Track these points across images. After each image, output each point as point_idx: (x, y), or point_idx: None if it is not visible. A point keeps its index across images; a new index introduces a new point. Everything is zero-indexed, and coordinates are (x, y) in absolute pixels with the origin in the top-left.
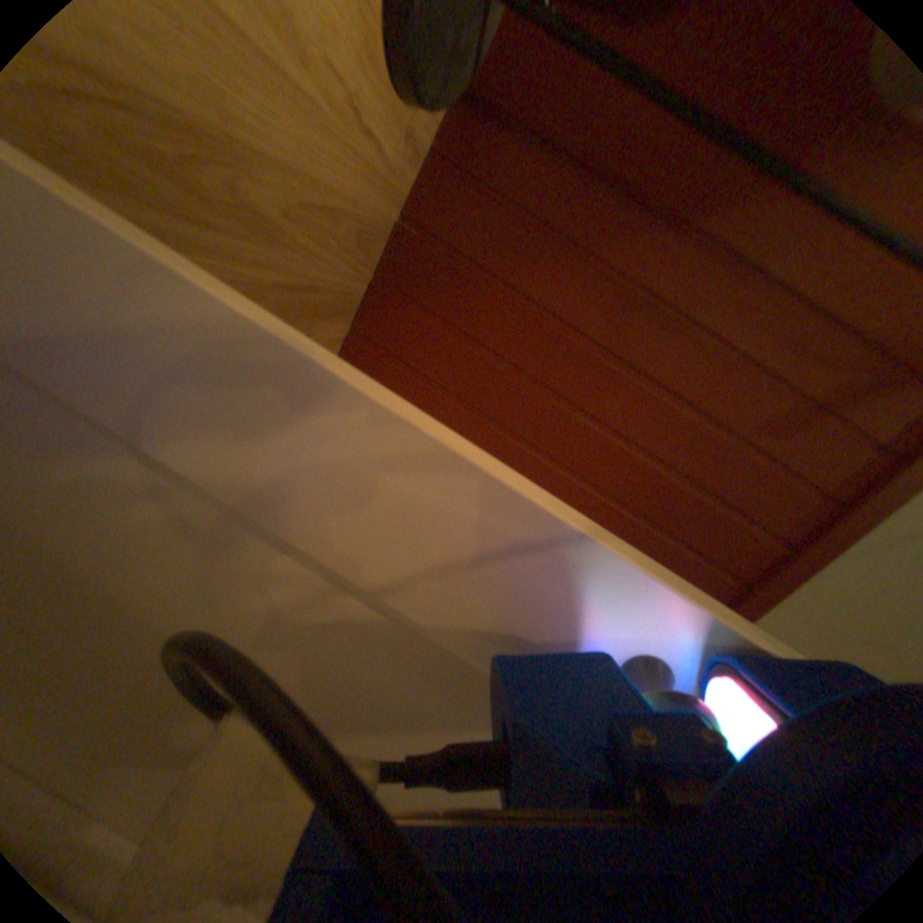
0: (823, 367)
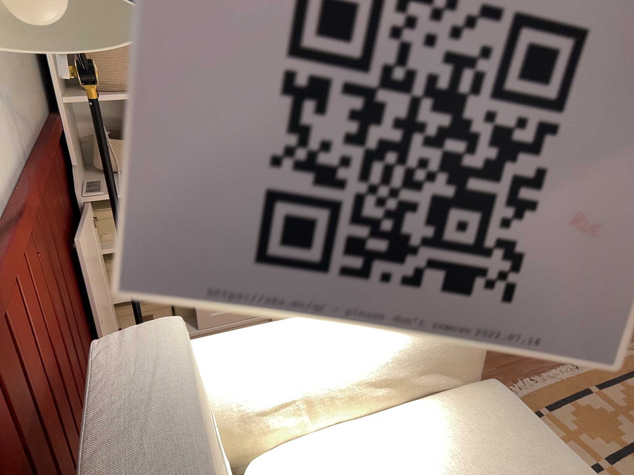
0: (52, 274)
